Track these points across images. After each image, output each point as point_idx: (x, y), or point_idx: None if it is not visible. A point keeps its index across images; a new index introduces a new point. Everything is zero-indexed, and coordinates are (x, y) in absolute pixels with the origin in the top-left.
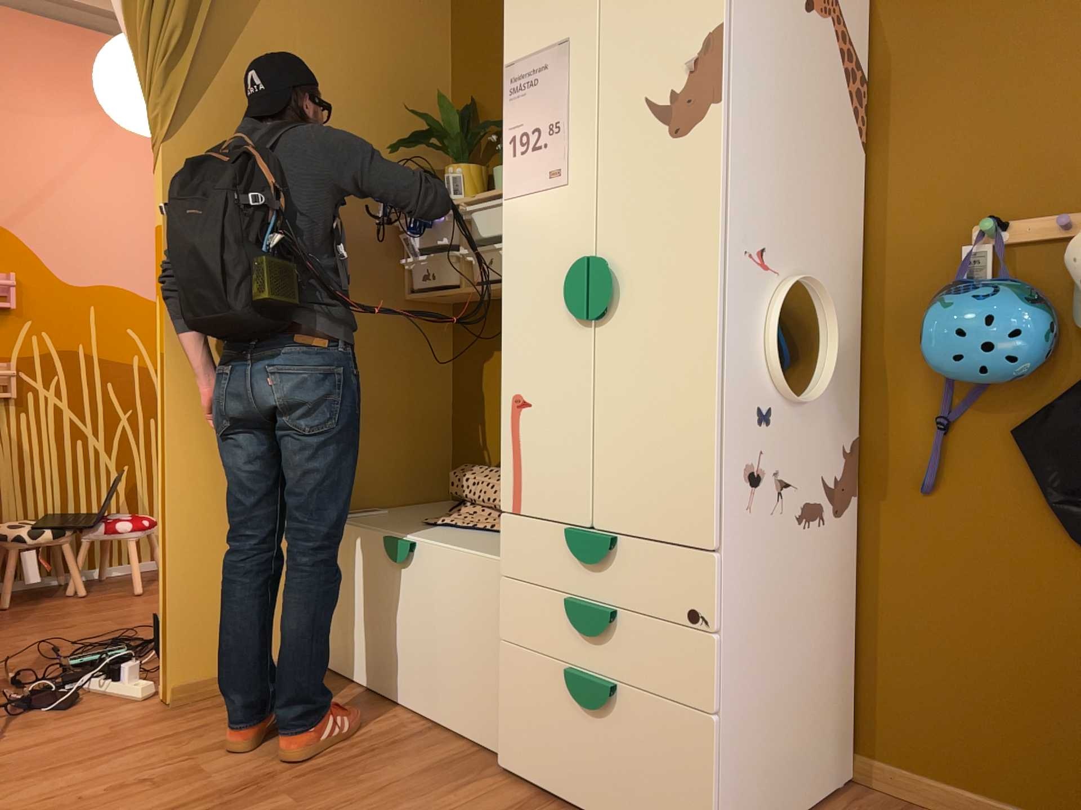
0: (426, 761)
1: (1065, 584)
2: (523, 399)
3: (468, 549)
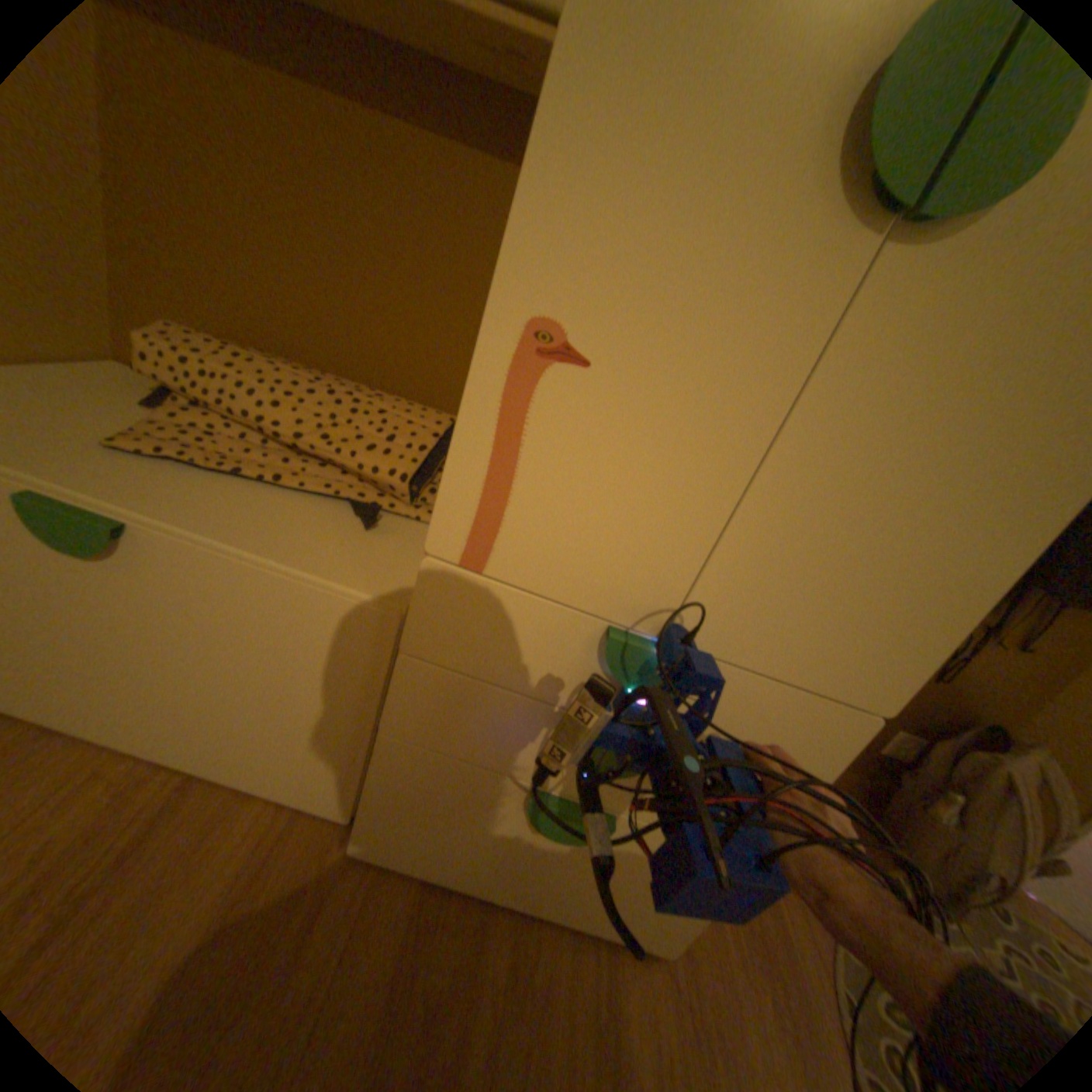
0: (218, 885)
1: None
2: (570, 342)
3: (284, 556)
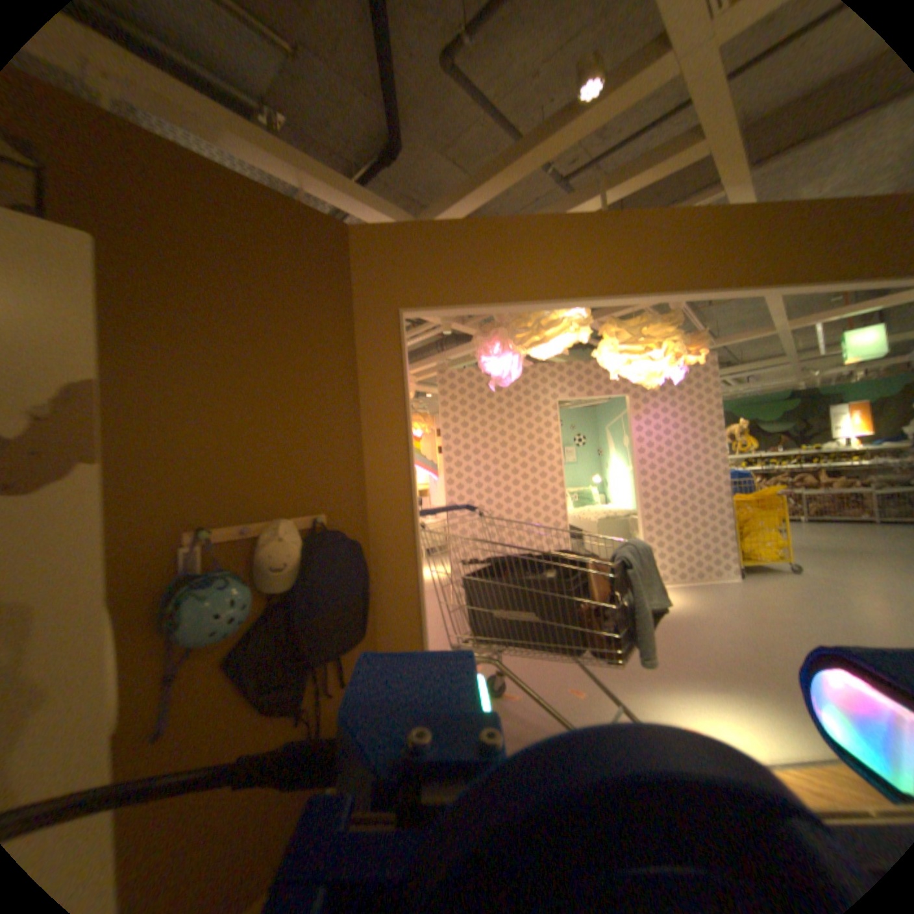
0: None
1: (258, 745)
2: None
3: None
